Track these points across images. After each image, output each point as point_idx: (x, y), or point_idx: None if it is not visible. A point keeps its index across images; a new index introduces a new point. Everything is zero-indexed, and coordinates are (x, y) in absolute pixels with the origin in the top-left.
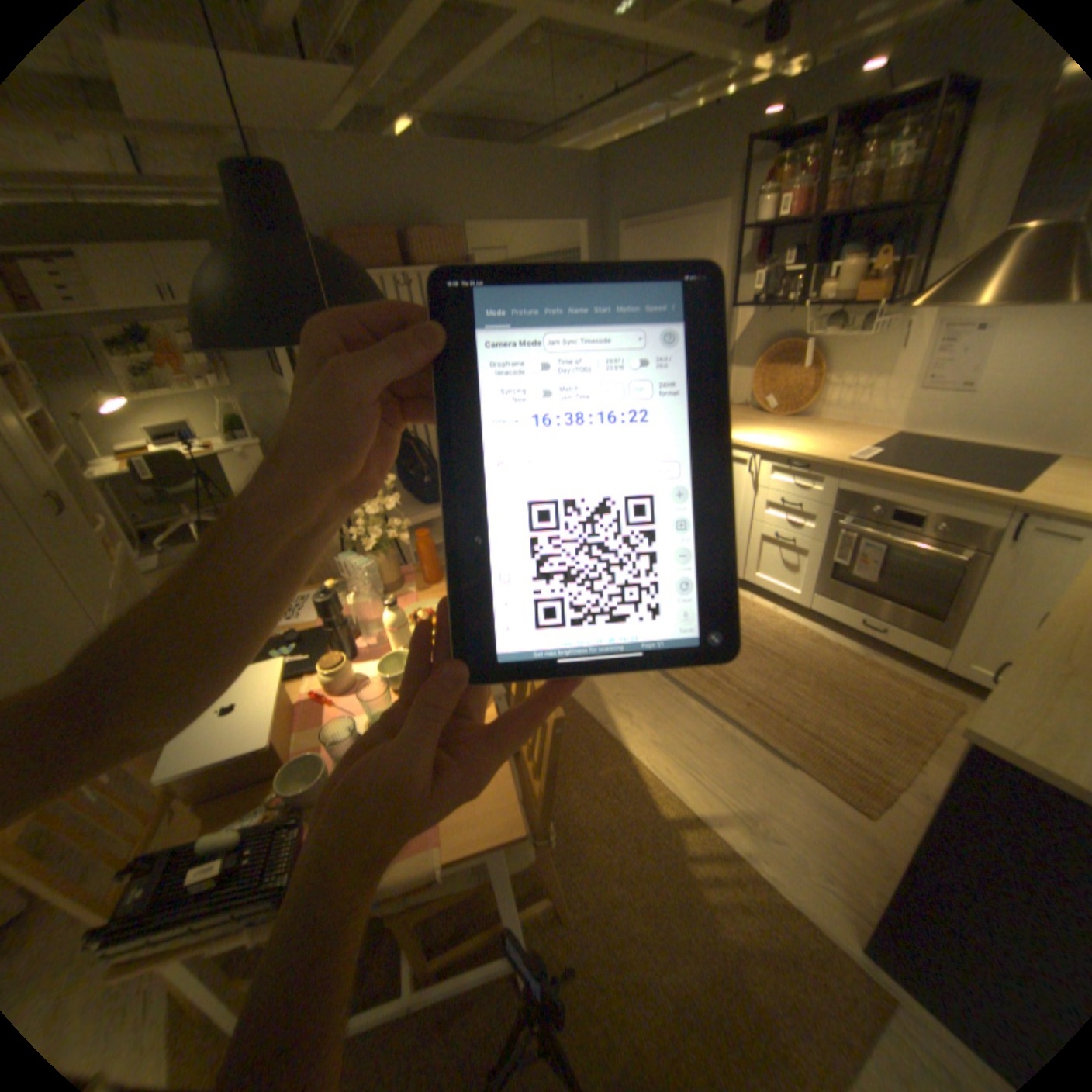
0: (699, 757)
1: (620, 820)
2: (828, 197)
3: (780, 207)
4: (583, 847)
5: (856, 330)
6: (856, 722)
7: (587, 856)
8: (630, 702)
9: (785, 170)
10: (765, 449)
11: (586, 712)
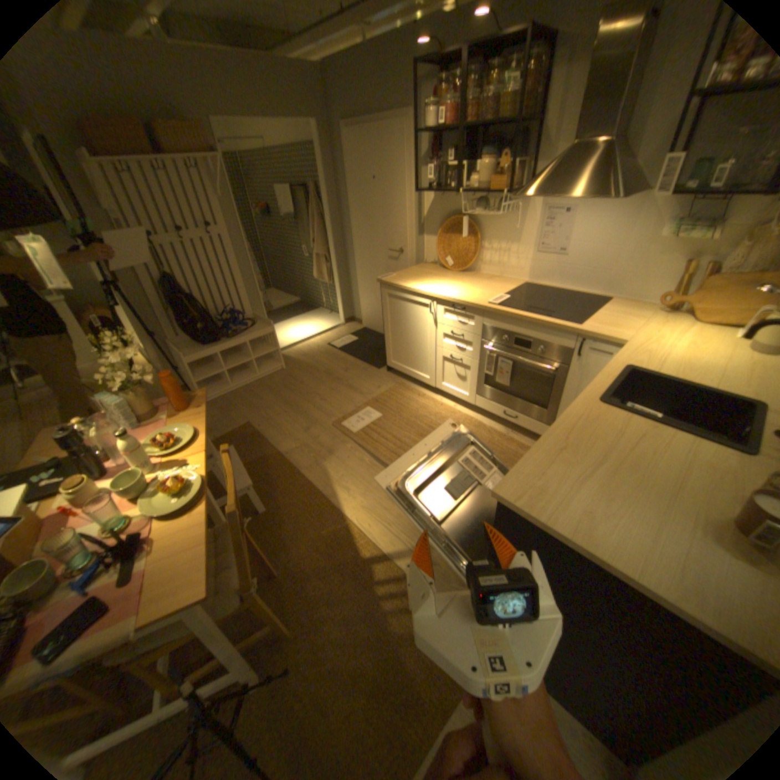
0: (390, 514)
1: (332, 564)
2: (471, 110)
3: (443, 116)
4: (304, 586)
5: (496, 210)
6: None
7: (306, 592)
8: (349, 481)
9: (444, 87)
10: (437, 297)
11: (318, 491)
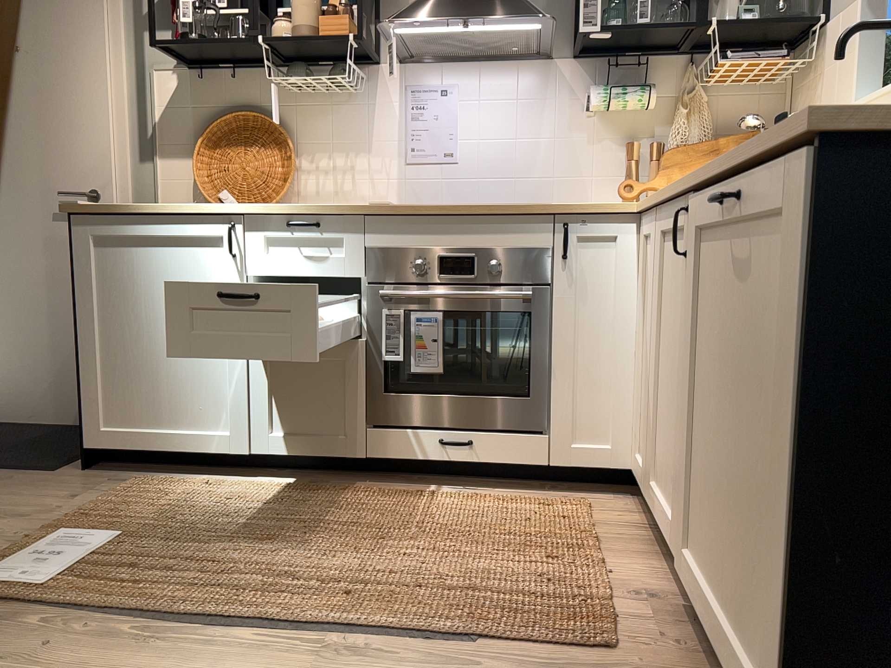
0: None
1: None
2: None
3: None
4: None
5: (319, 101)
6: (508, 557)
7: None
8: None
9: None
10: (251, 211)
11: None
